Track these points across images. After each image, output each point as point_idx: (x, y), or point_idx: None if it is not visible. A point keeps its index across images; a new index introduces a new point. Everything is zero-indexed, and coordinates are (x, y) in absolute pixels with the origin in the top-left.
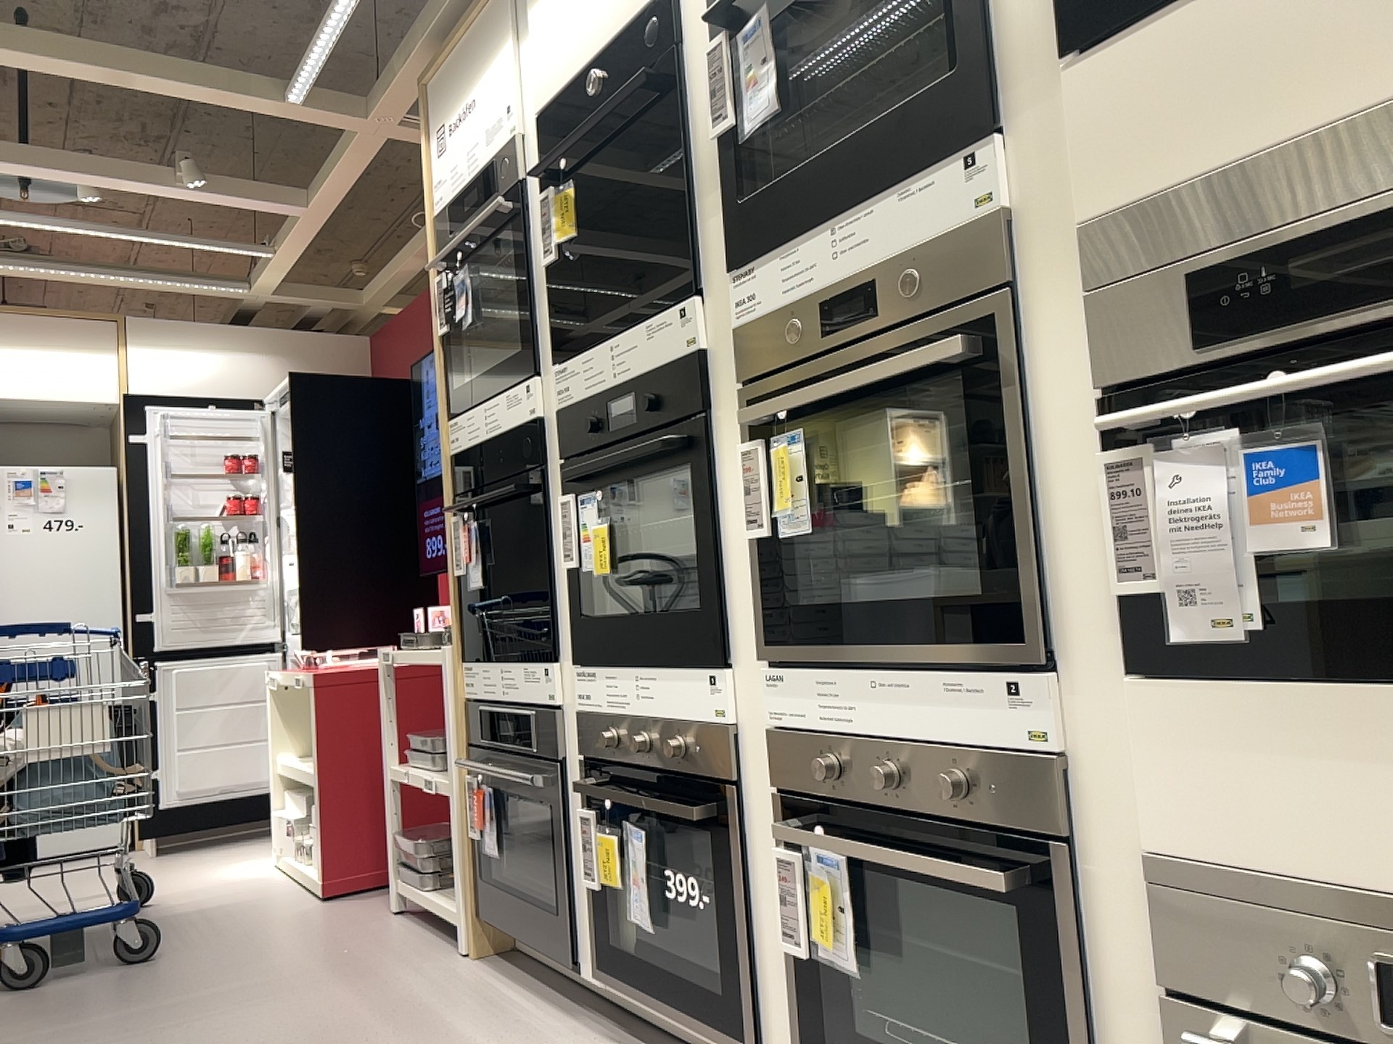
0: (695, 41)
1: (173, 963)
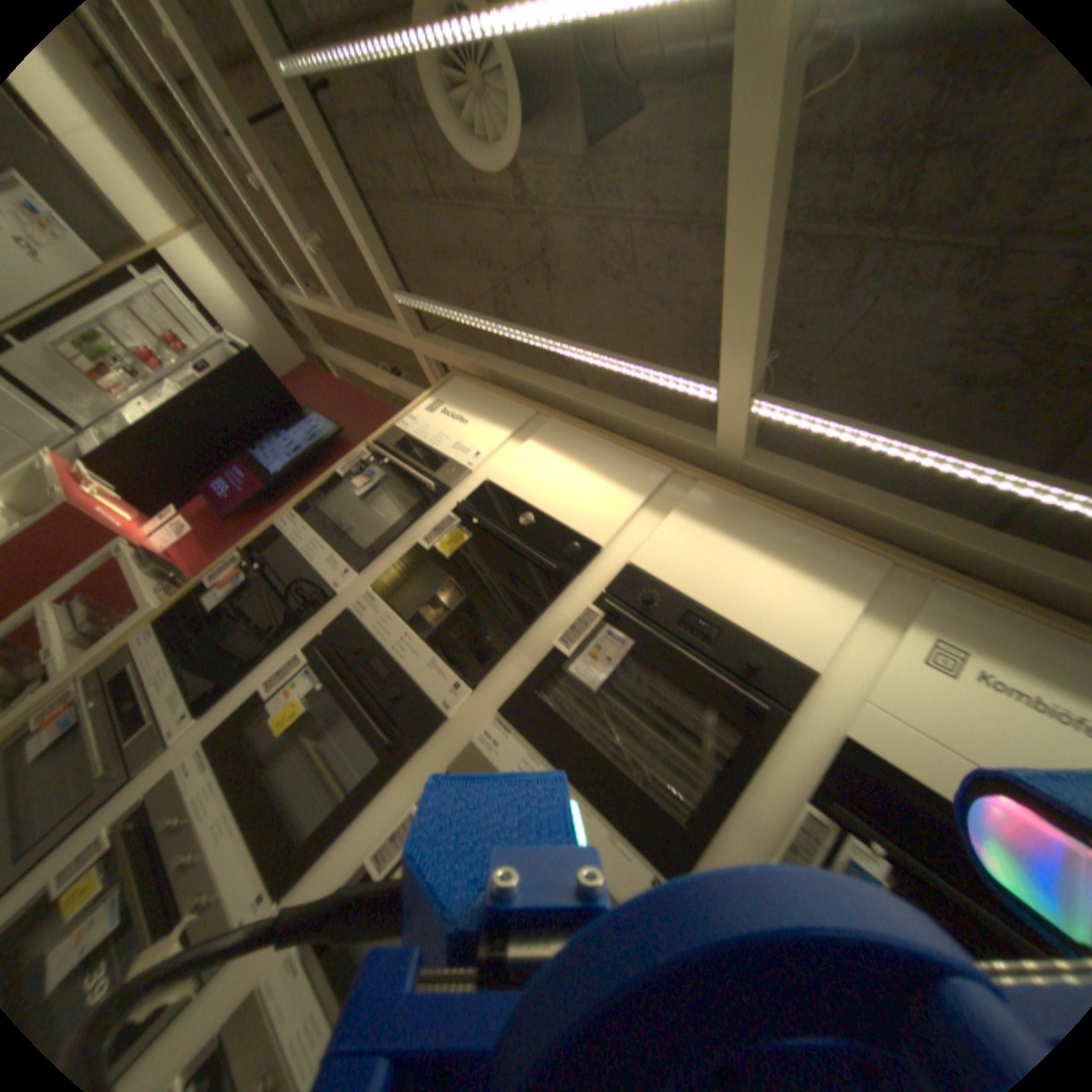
0: (588, 588)
1: None
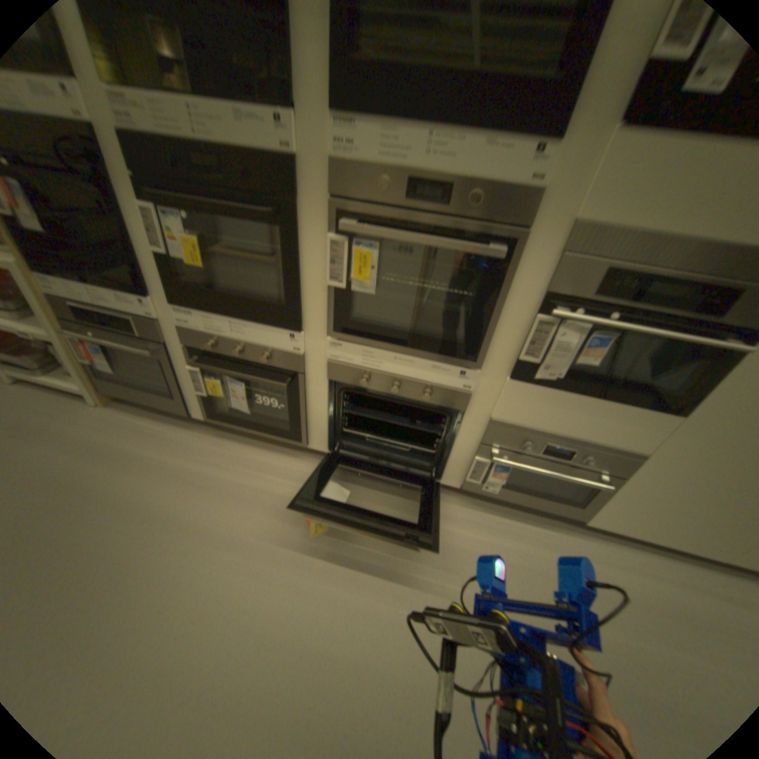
0: None
1: None
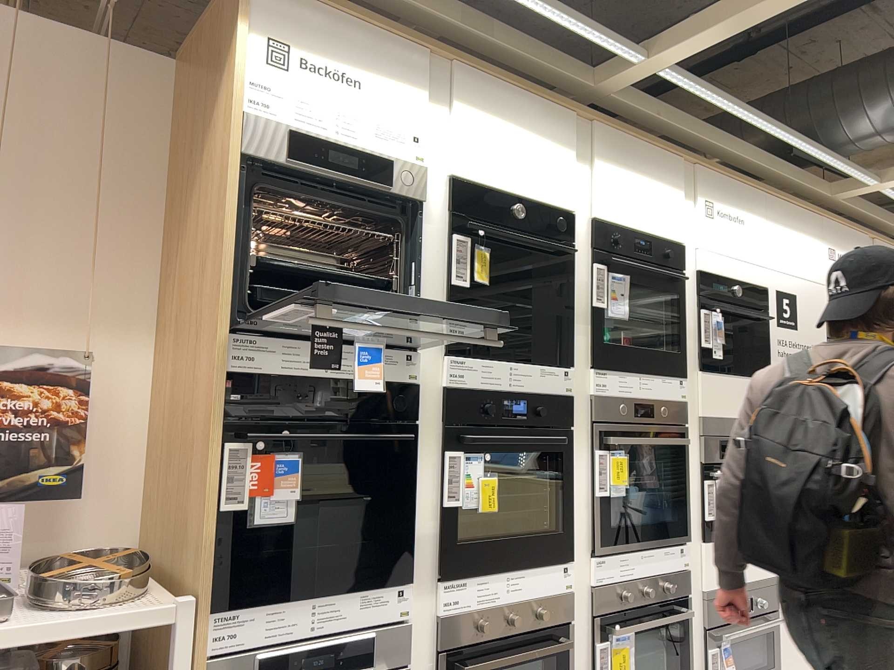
0: (581, 250)
1: None
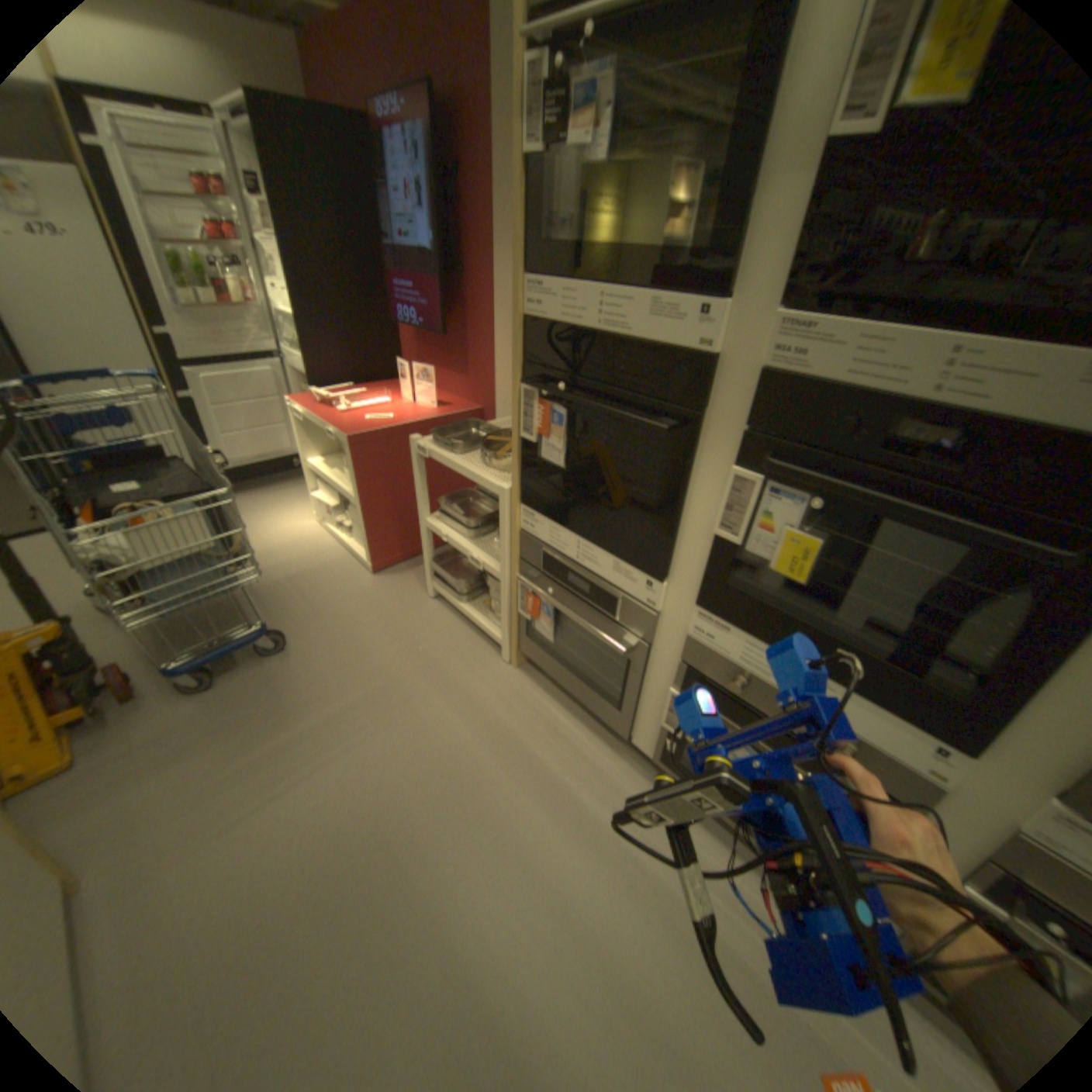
0: None
1: (302, 659)
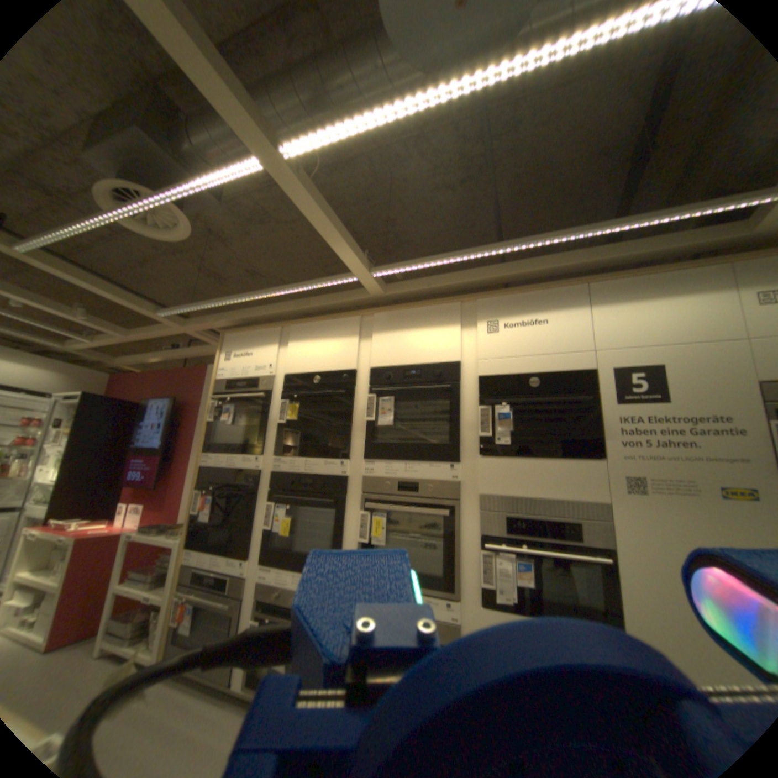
0: (362, 388)
1: None
